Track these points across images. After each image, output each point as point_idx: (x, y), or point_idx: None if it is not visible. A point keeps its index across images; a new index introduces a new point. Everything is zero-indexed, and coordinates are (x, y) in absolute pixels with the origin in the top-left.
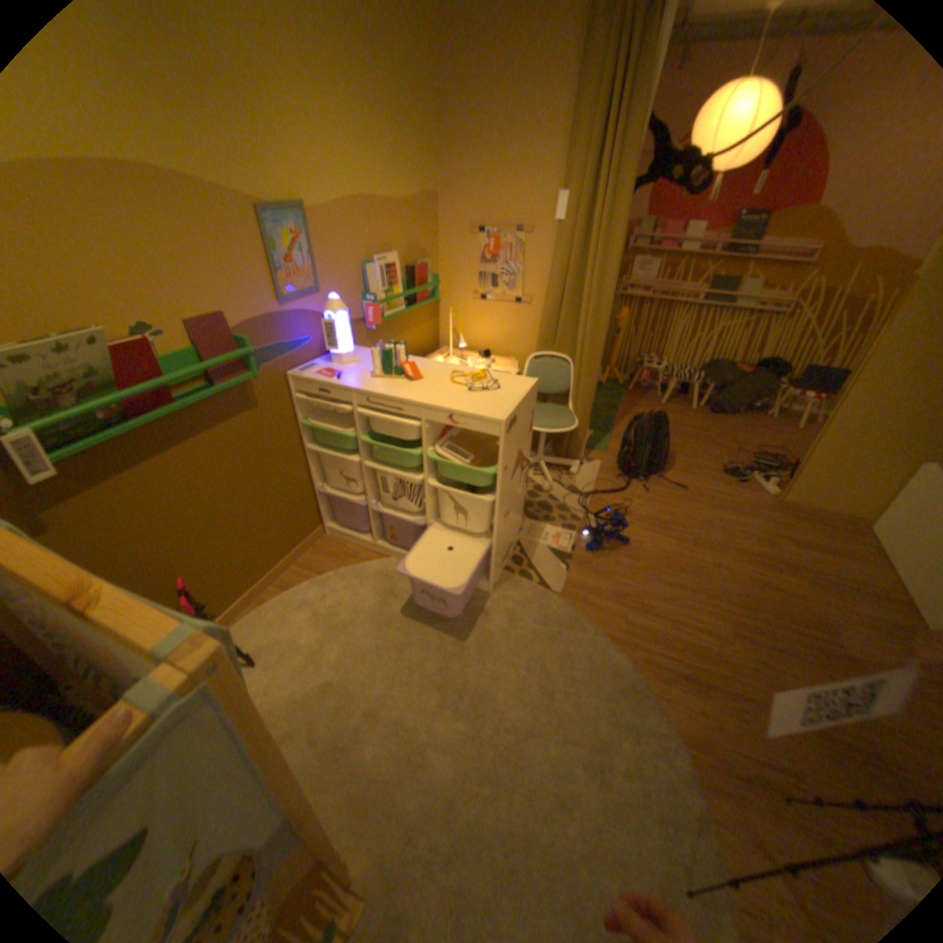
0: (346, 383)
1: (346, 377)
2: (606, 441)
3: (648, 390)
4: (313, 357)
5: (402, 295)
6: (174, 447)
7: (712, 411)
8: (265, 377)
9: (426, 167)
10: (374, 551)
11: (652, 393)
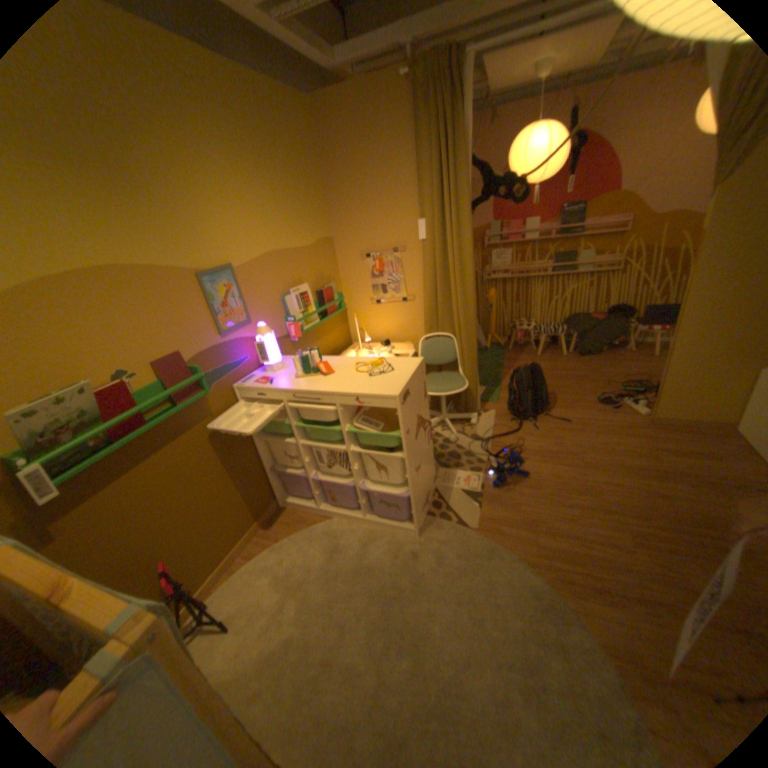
0: (277, 385)
1: (277, 381)
2: (498, 393)
3: (526, 346)
4: (252, 369)
5: (316, 312)
6: (150, 457)
7: (581, 354)
8: (216, 392)
9: (321, 221)
10: (319, 515)
11: (529, 347)
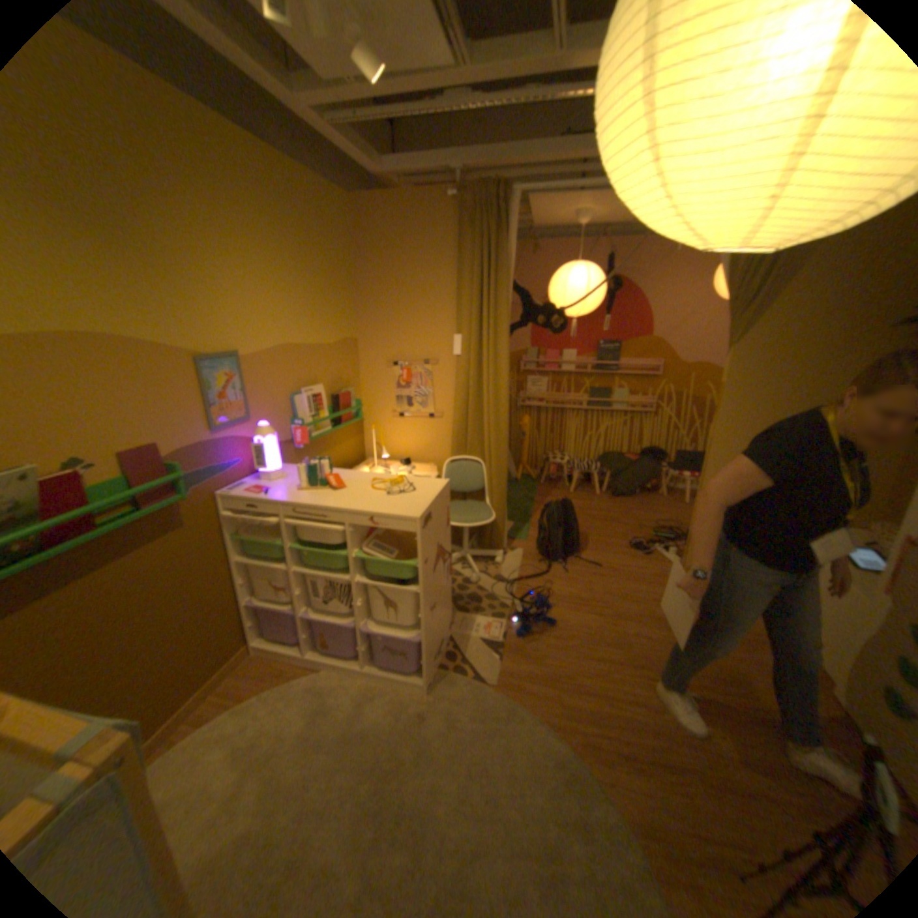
0: (274, 497)
1: (274, 491)
2: (526, 530)
3: (559, 481)
4: (243, 476)
5: (329, 418)
6: (91, 573)
7: (614, 495)
8: (194, 498)
9: (347, 321)
10: (303, 667)
11: (562, 484)
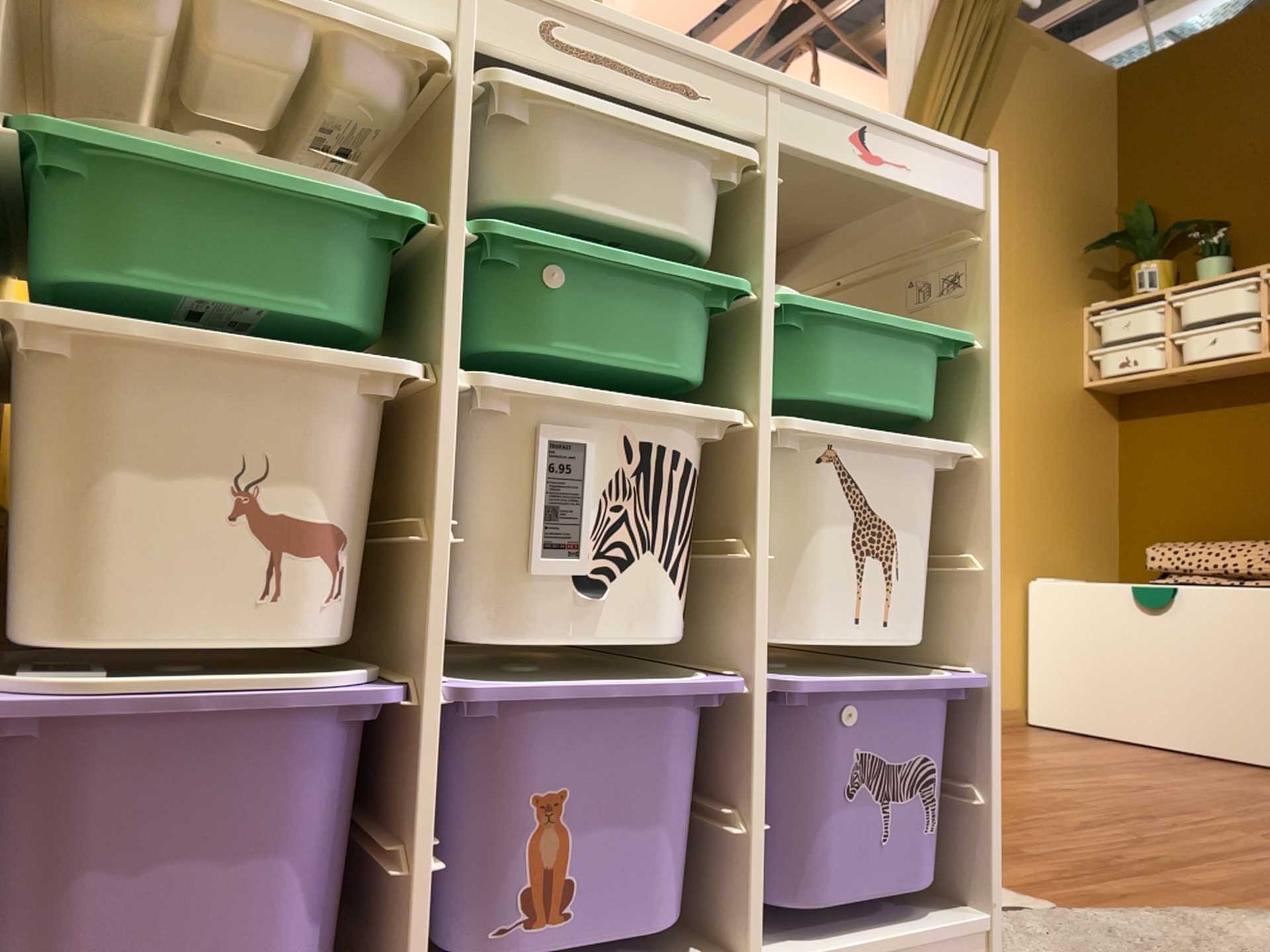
0: None
1: None
2: None
3: None
4: None
5: None
6: None
7: None
8: None
9: None
10: None
11: None
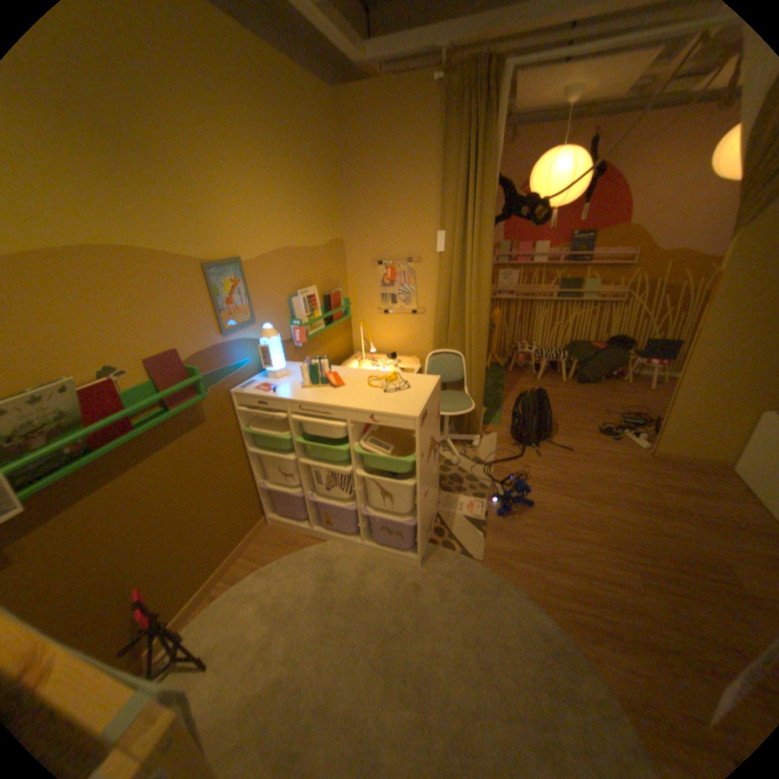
0: (281, 395)
1: (280, 389)
2: (499, 415)
3: (525, 369)
4: (252, 374)
5: (322, 317)
6: (132, 467)
7: (579, 381)
8: (212, 396)
9: (333, 222)
10: (312, 536)
11: (529, 371)
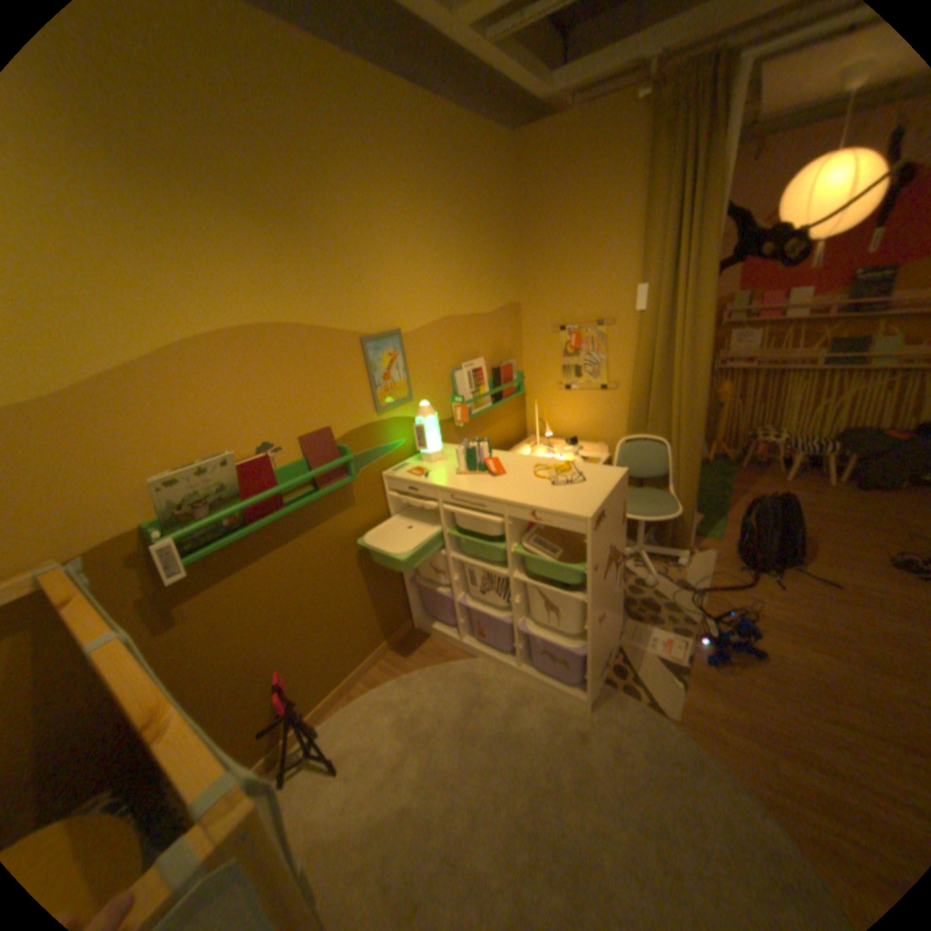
0: (433, 481)
1: (434, 474)
2: (722, 526)
3: (770, 465)
4: (406, 456)
5: (489, 394)
6: (282, 546)
7: (862, 487)
8: (363, 478)
9: (509, 284)
10: (461, 650)
11: (776, 468)
